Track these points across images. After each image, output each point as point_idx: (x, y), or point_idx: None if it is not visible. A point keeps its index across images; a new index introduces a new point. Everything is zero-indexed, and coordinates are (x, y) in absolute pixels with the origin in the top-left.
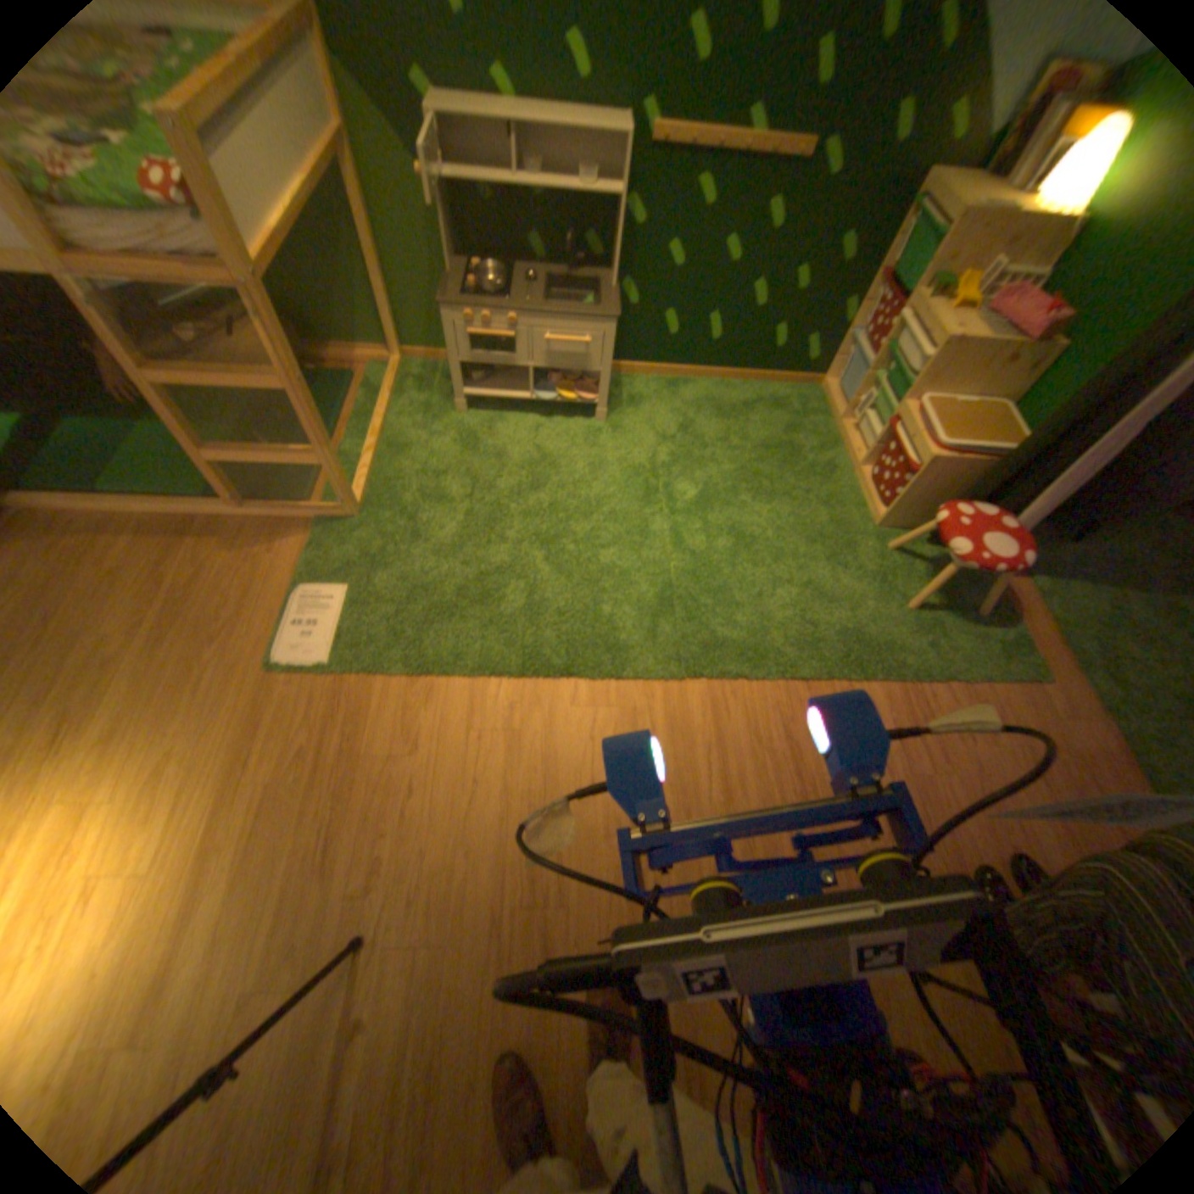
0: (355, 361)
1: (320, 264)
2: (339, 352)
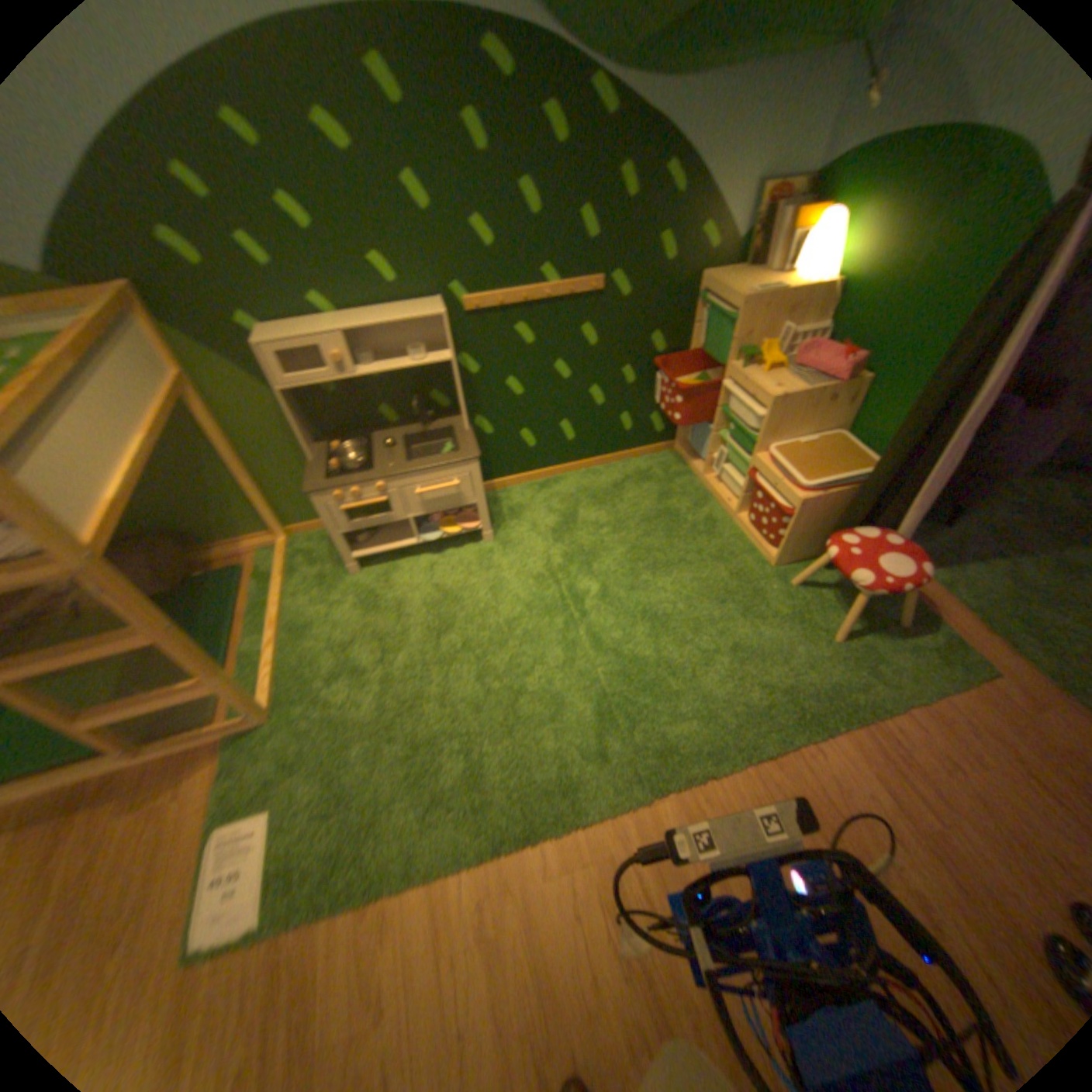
0: (244, 551)
1: (190, 481)
2: (226, 548)
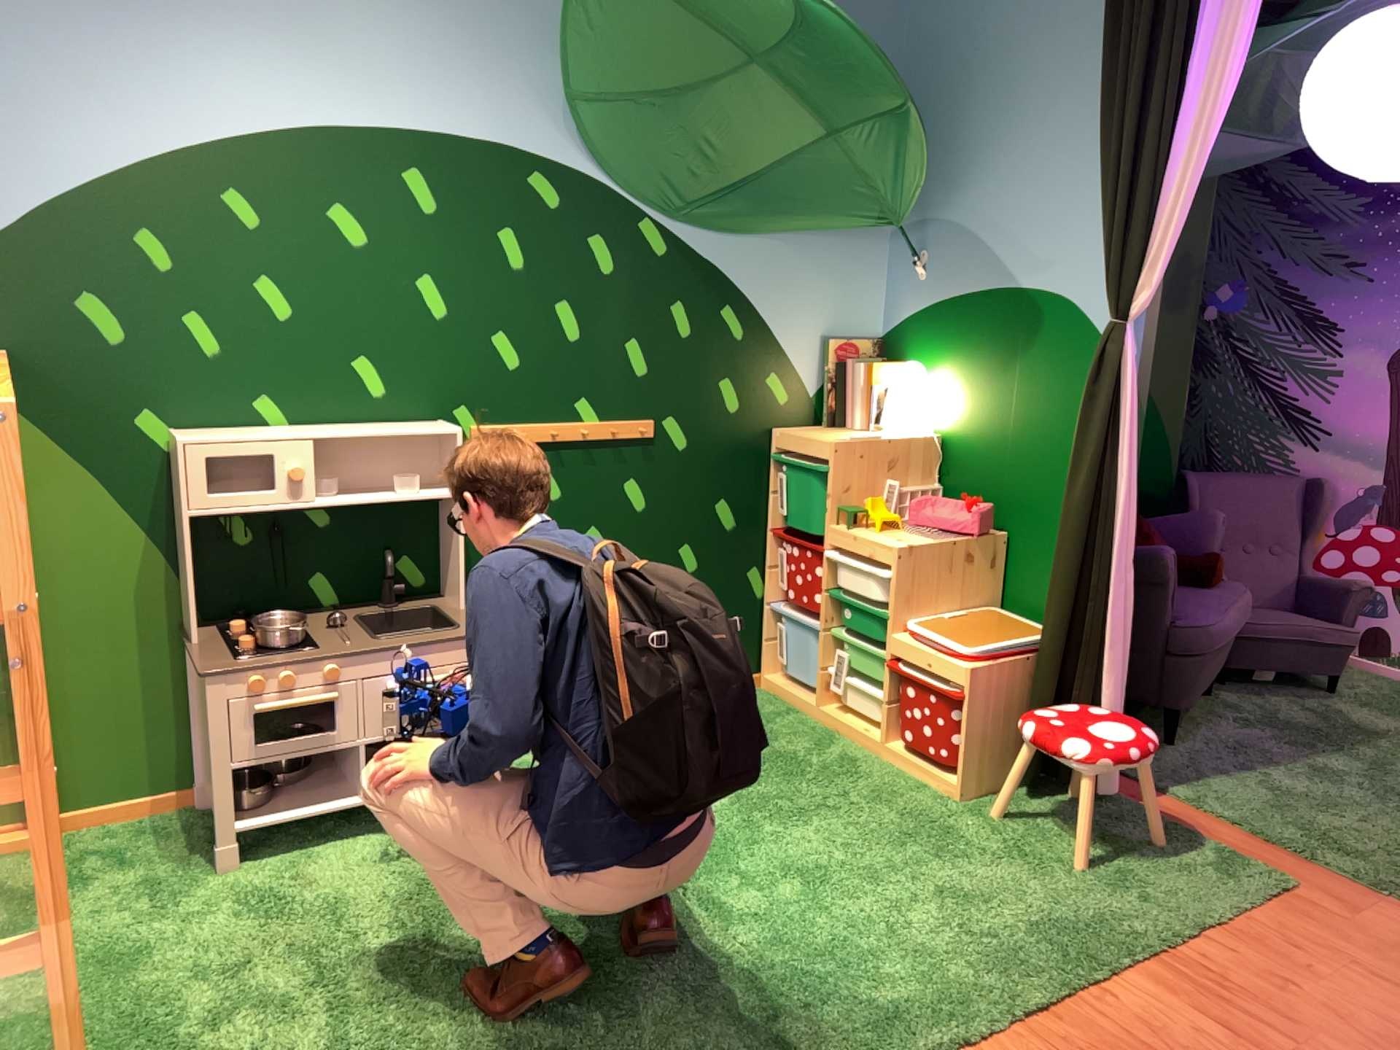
0: None
1: None
2: None
